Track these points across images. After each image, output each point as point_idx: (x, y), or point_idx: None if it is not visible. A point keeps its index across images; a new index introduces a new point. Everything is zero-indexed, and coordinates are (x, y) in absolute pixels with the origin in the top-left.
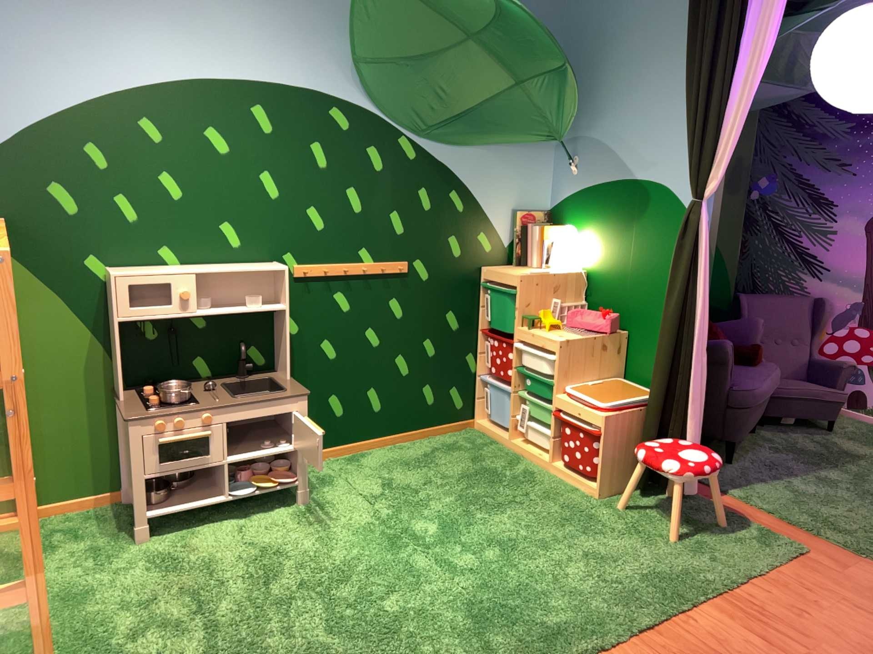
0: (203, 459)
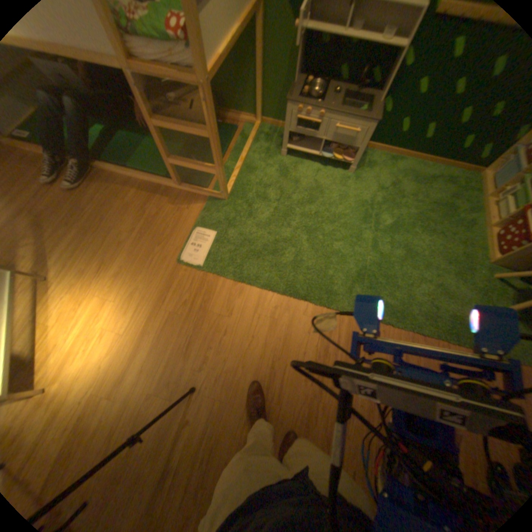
0: (318, 131)
